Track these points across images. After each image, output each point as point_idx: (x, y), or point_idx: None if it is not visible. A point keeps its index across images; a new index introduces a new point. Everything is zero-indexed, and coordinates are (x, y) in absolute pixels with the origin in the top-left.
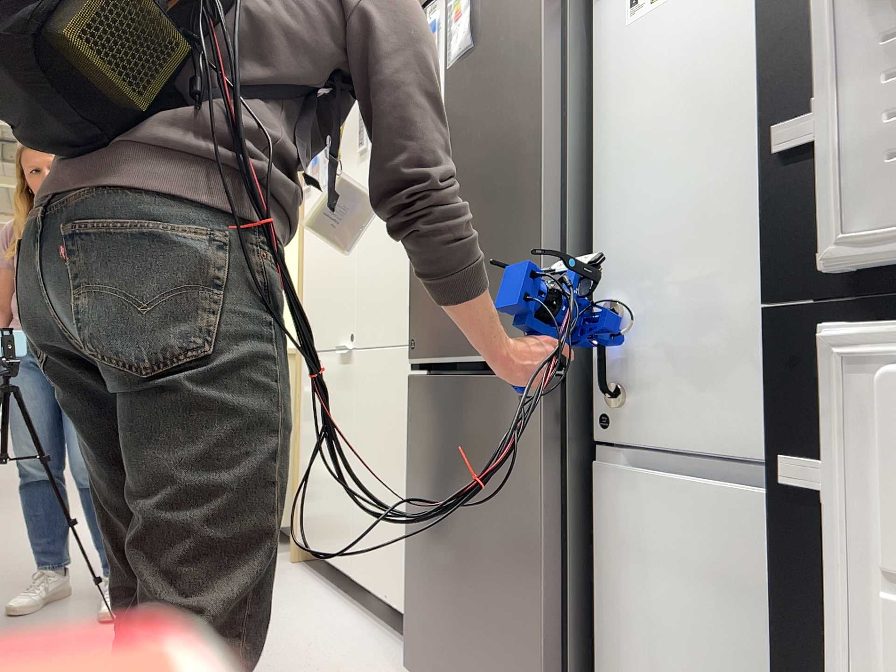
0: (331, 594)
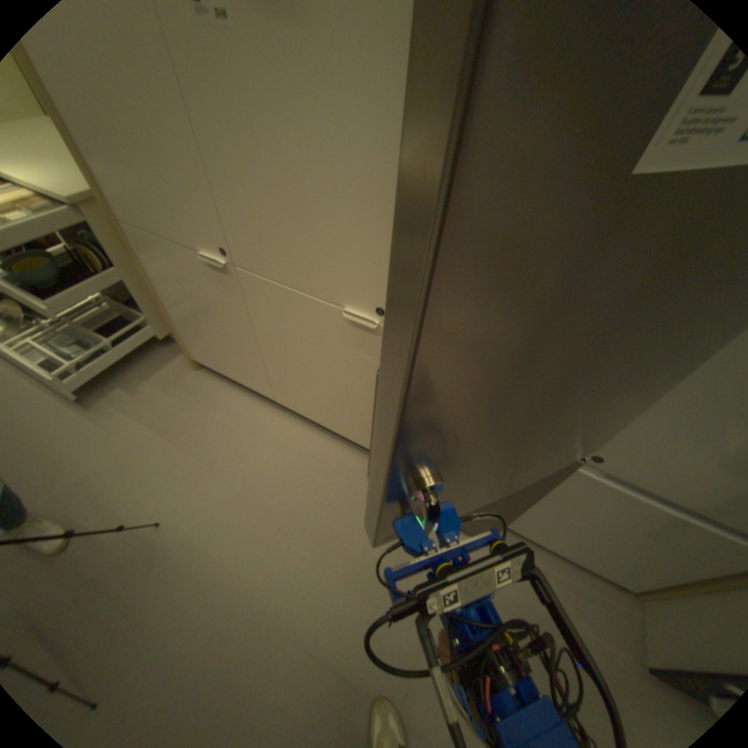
0: (253, 401)
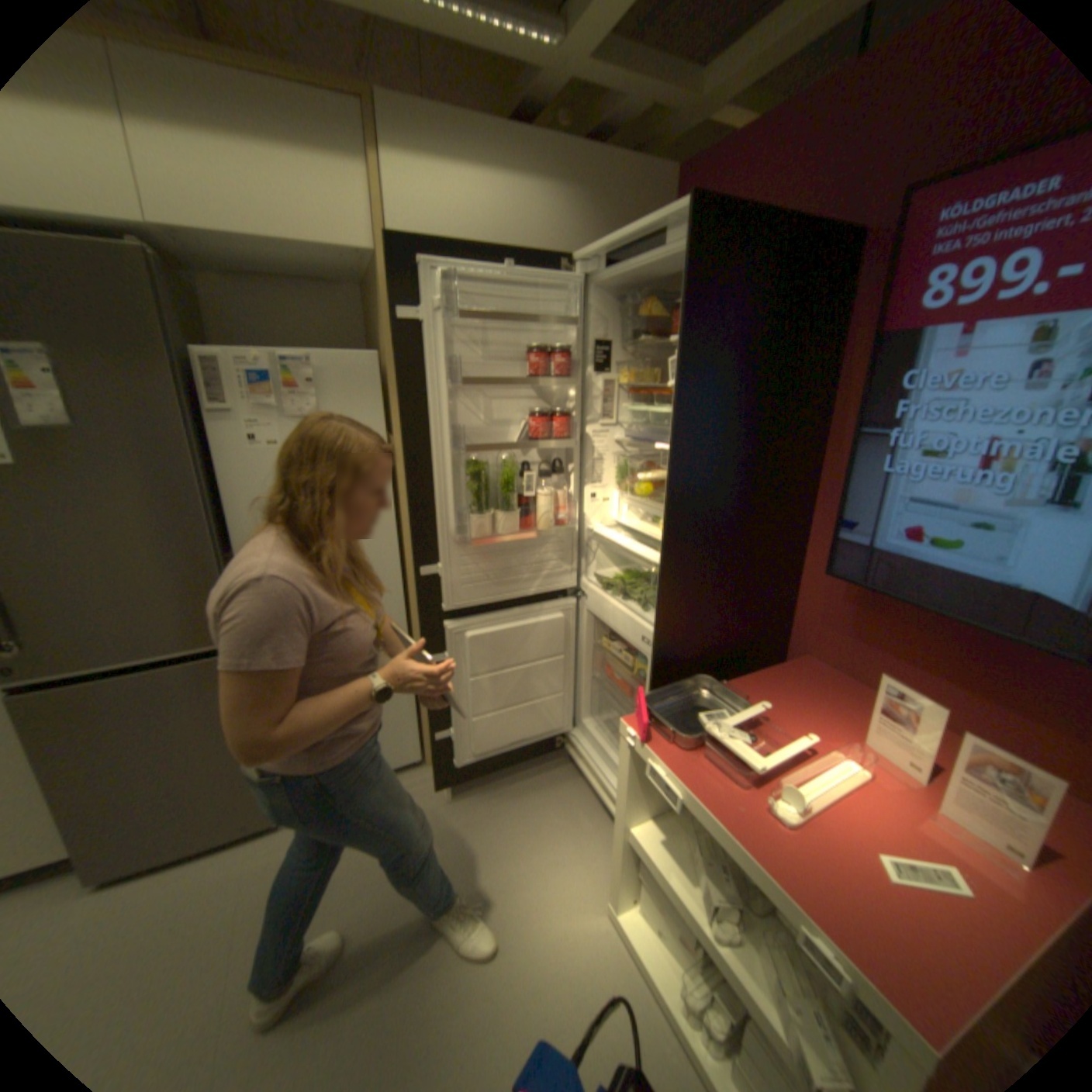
0: None
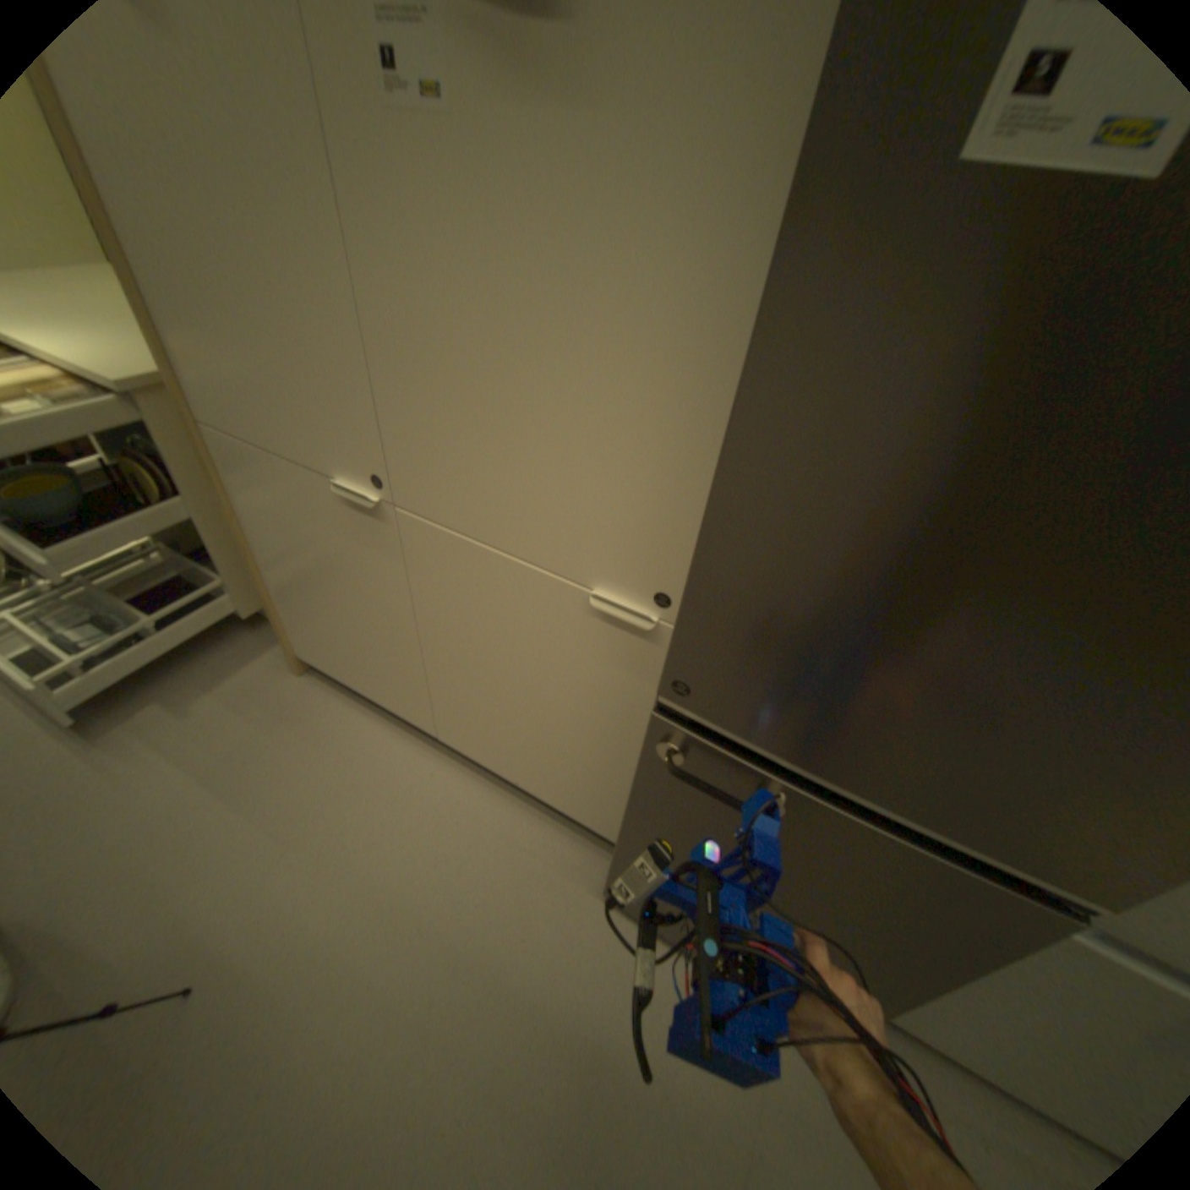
0: (397, 735)
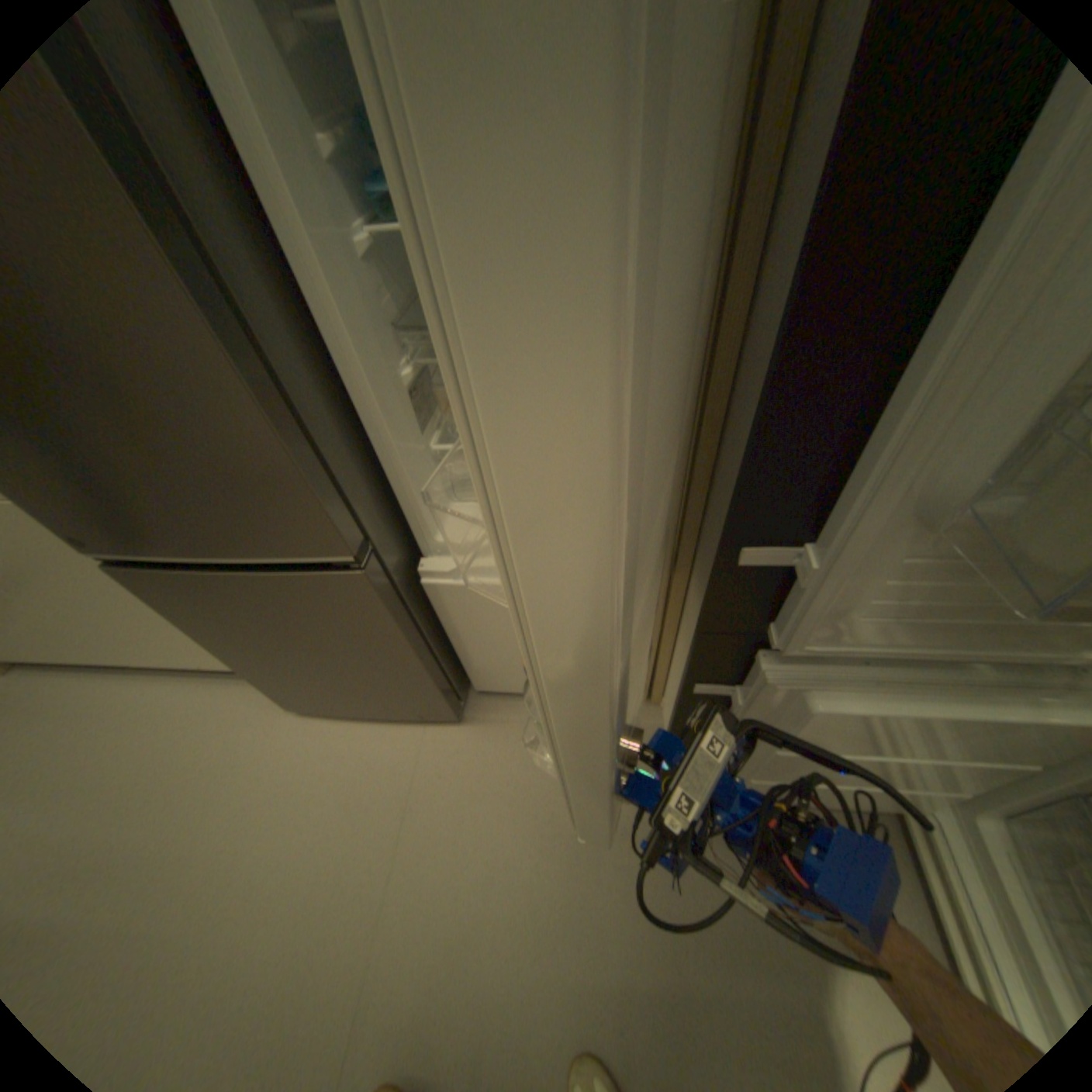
0: (105, 680)
